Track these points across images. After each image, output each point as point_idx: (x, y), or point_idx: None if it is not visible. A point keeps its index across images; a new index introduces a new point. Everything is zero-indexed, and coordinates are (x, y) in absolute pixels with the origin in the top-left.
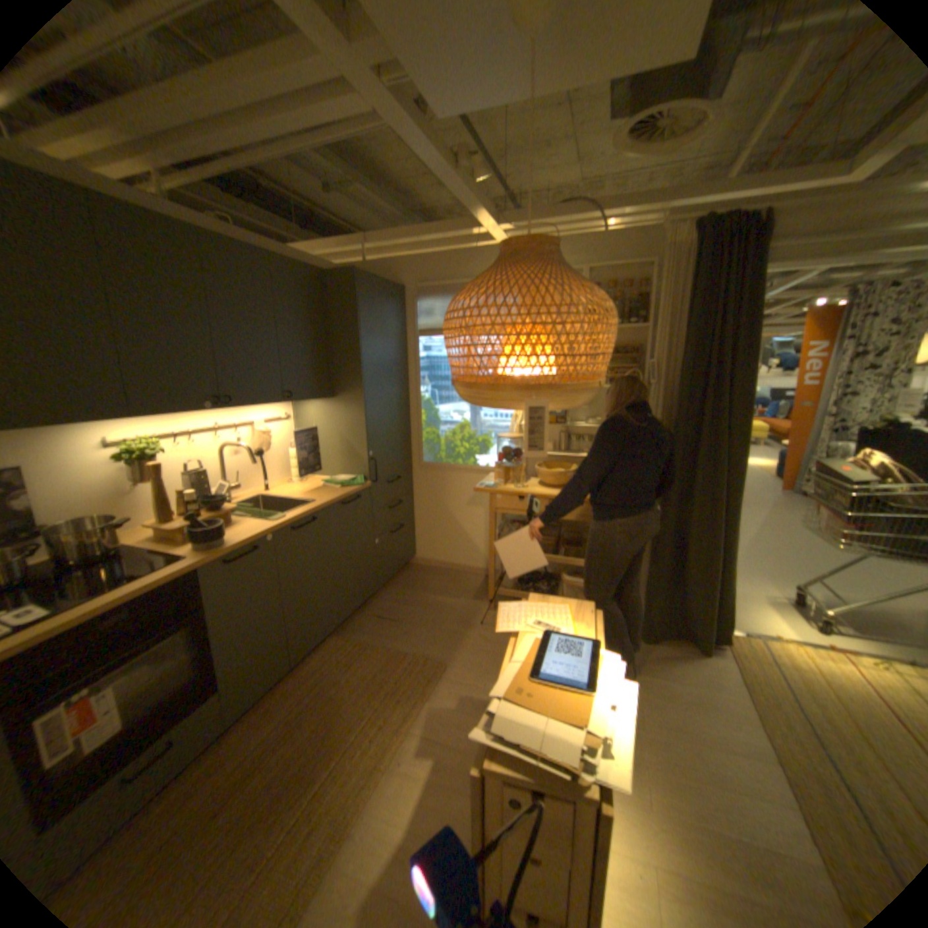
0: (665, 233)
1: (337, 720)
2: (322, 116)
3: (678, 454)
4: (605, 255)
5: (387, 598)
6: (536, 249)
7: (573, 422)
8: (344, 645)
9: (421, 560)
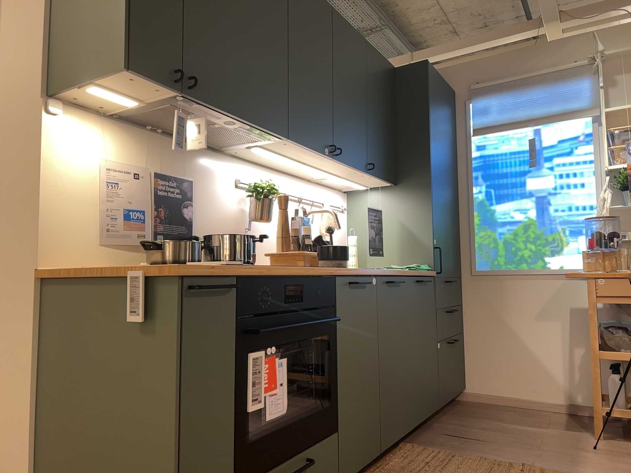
0: None
1: None
2: None
3: None
4: None
5: (450, 421)
6: None
7: None
8: (425, 449)
9: (474, 393)
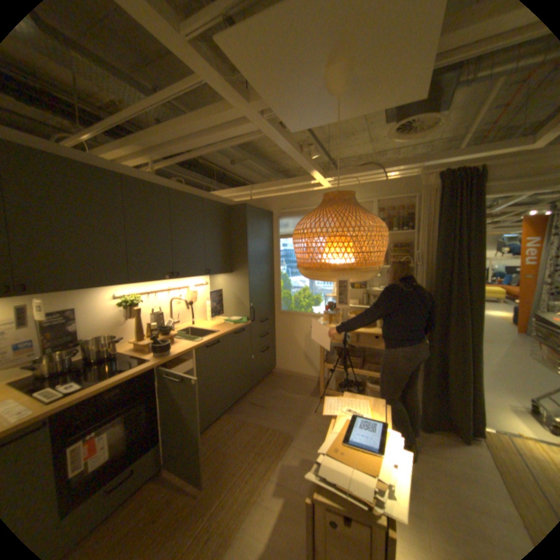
0: (422, 180)
1: (226, 467)
2: (233, 134)
3: (437, 308)
4: (387, 192)
5: (258, 392)
6: (341, 197)
7: (371, 287)
8: (232, 420)
9: (279, 370)
